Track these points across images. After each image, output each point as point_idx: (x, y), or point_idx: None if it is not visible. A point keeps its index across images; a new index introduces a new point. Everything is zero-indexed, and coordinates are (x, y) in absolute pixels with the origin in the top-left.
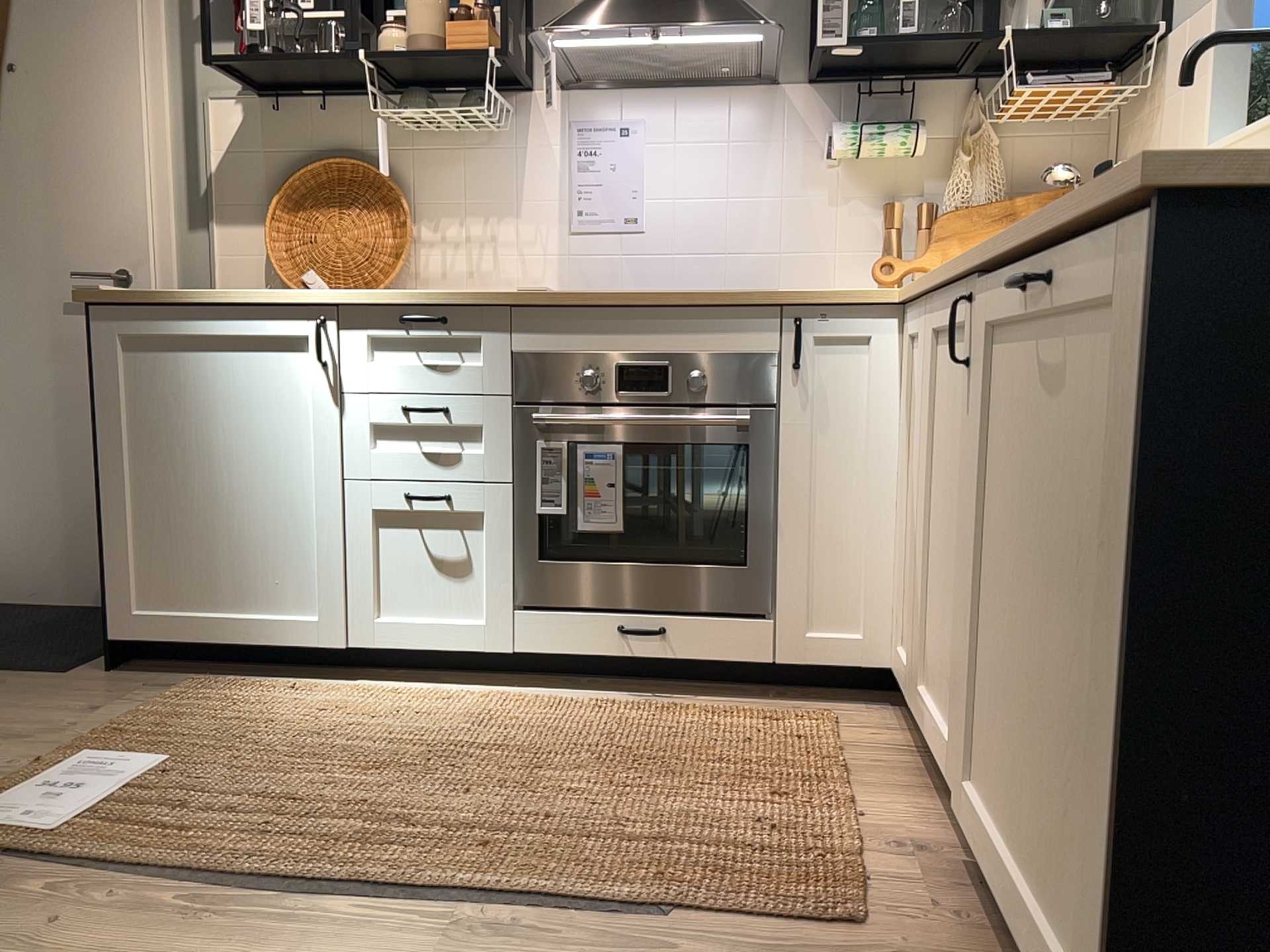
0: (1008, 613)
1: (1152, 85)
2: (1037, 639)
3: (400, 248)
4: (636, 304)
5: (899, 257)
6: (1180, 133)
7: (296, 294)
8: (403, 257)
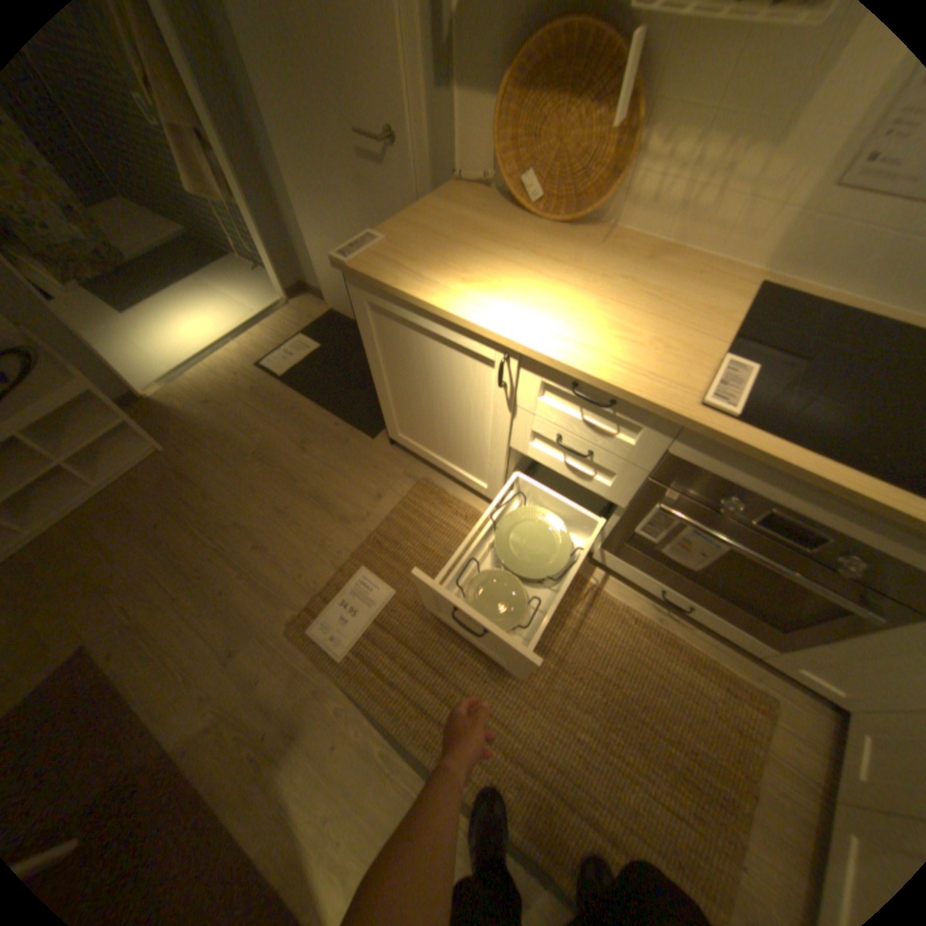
0: None
1: None
2: None
3: (623, 161)
4: (840, 492)
5: None
6: None
7: (488, 328)
8: (621, 179)
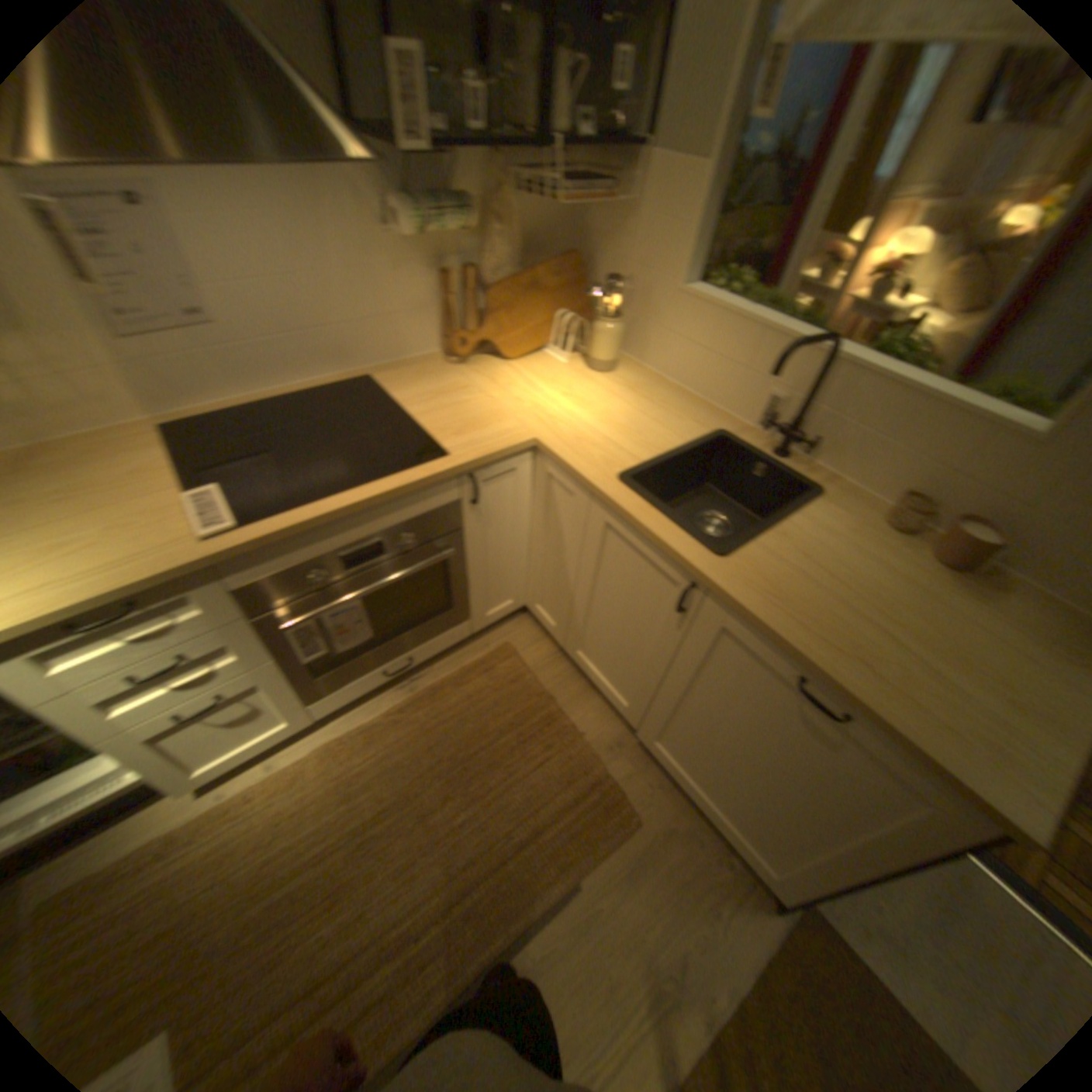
0: (701, 724)
1: (635, 184)
2: (737, 761)
3: None
4: (347, 513)
5: (465, 322)
6: (661, 251)
7: None
8: None
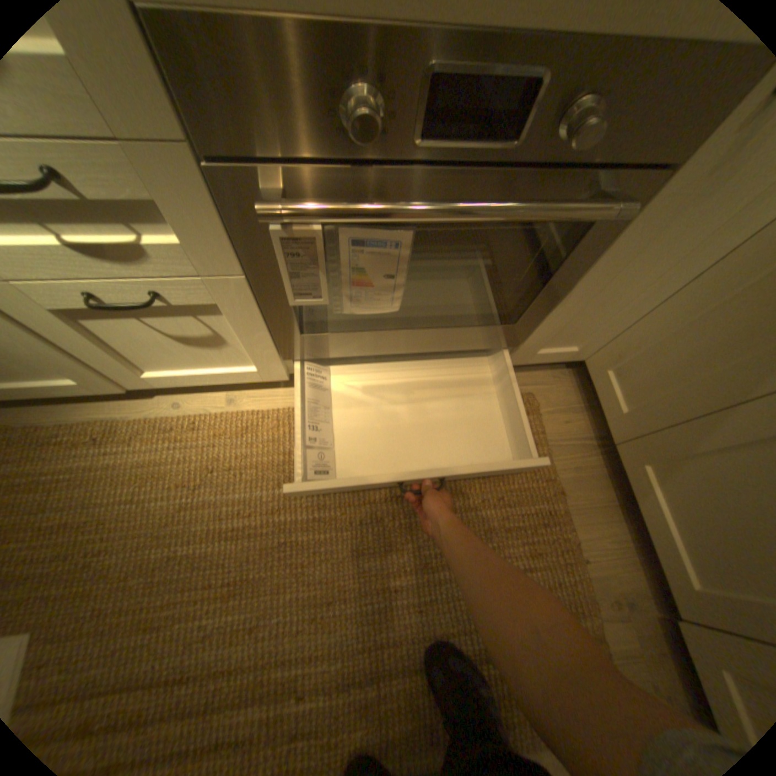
0: None
1: None
2: None
3: None
4: None
5: None
6: None
7: None
8: None
